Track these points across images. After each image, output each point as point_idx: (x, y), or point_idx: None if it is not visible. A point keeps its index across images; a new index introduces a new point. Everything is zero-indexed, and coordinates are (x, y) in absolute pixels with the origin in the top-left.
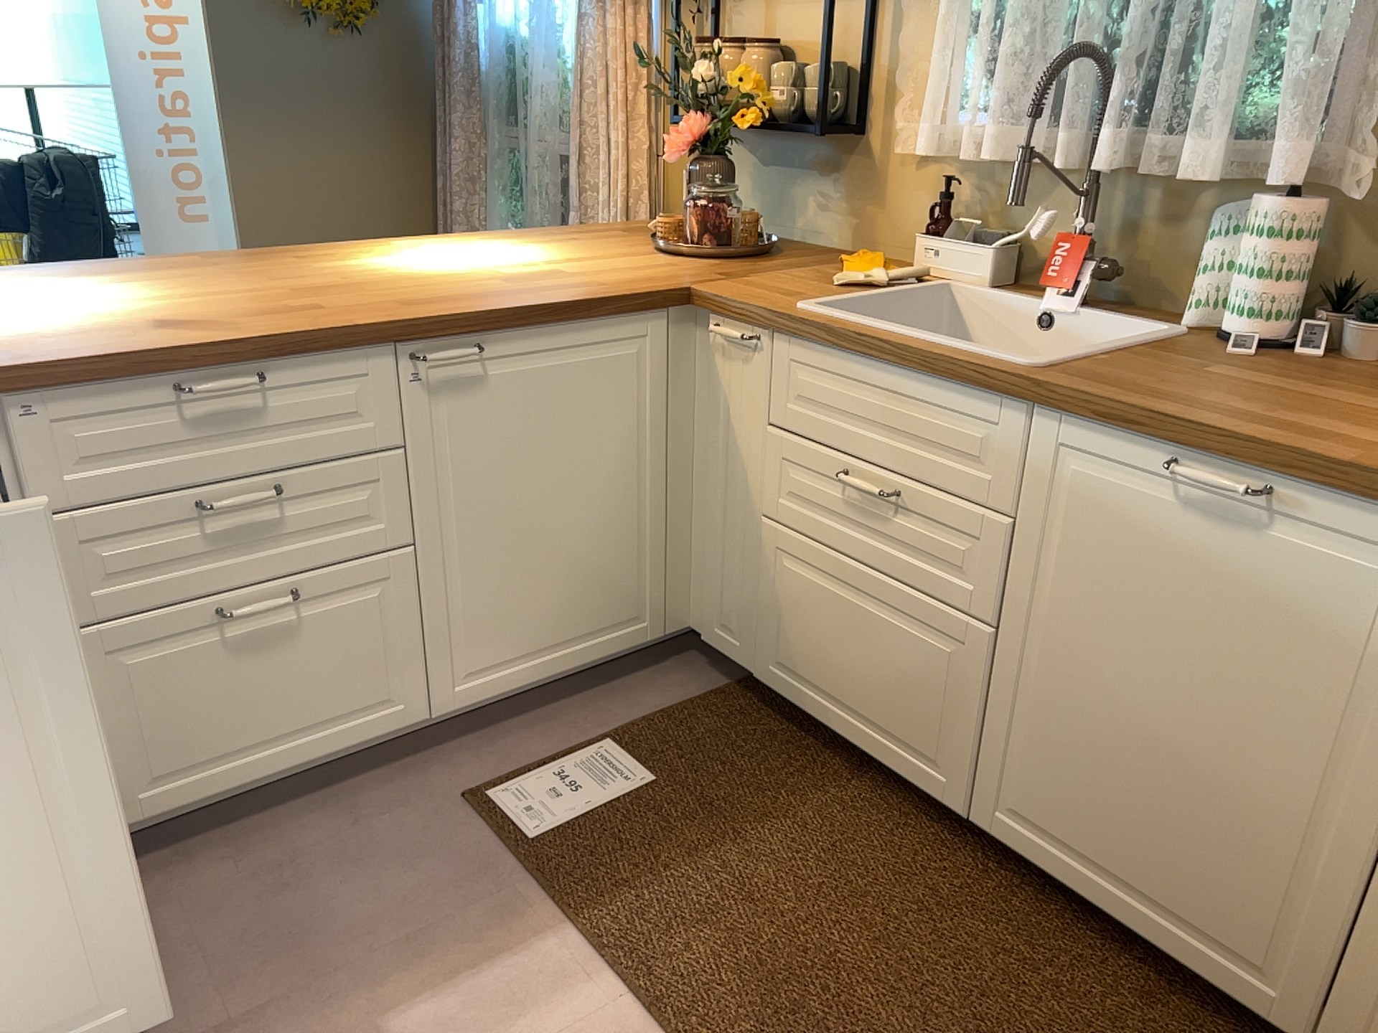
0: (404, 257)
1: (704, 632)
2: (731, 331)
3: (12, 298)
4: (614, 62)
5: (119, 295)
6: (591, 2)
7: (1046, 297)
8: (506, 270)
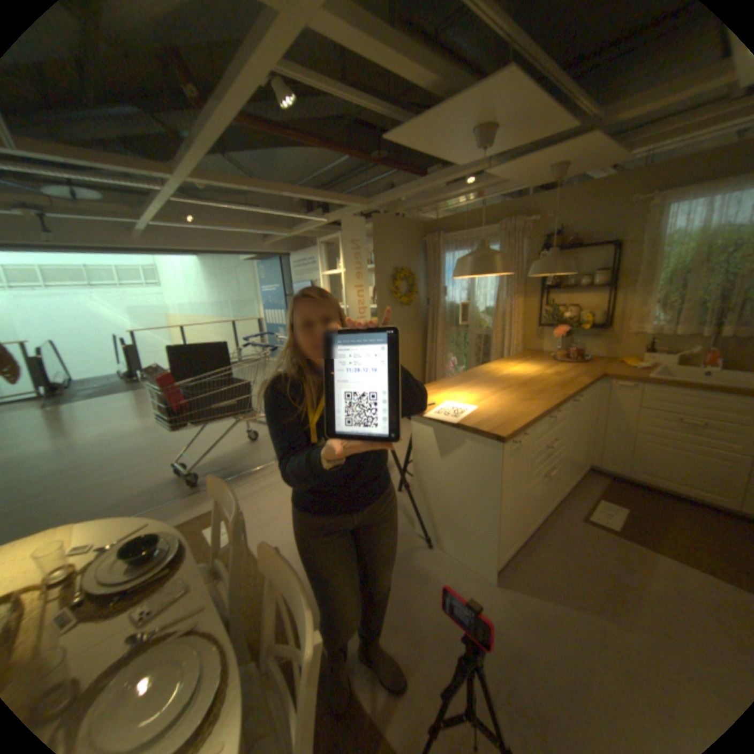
0: (506, 370)
1: (603, 466)
2: (628, 384)
3: (460, 395)
4: (510, 310)
5: (482, 391)
6: (501, 295)
7: (702, 367)
8: (546, 372)
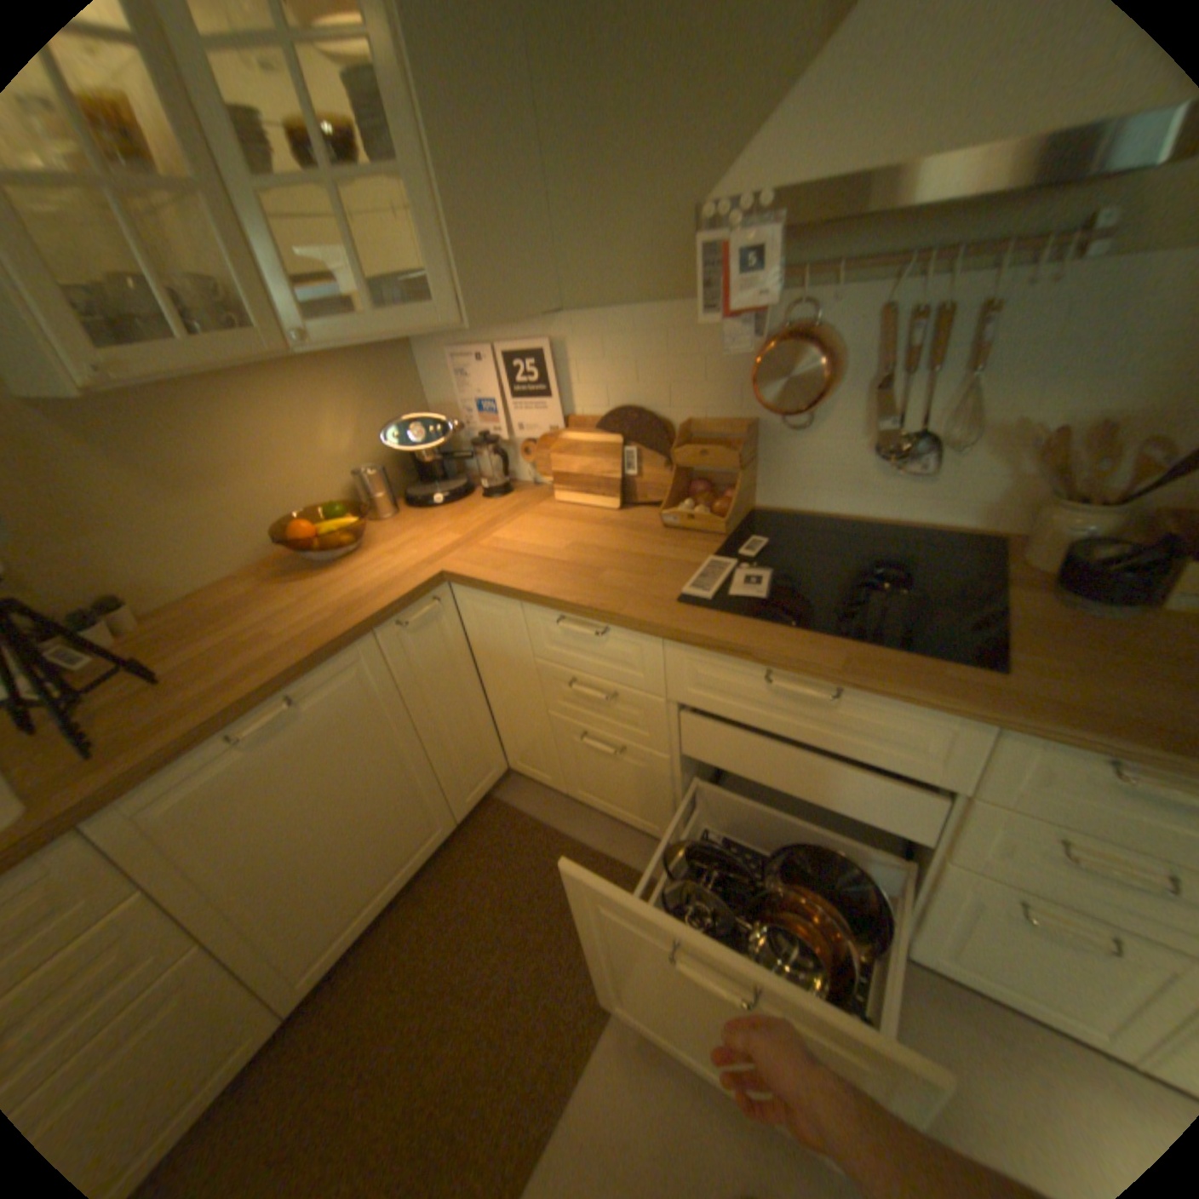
0: None
1: None
2: None
3: None
4: None
5: None
6: None
7: None
8: None
